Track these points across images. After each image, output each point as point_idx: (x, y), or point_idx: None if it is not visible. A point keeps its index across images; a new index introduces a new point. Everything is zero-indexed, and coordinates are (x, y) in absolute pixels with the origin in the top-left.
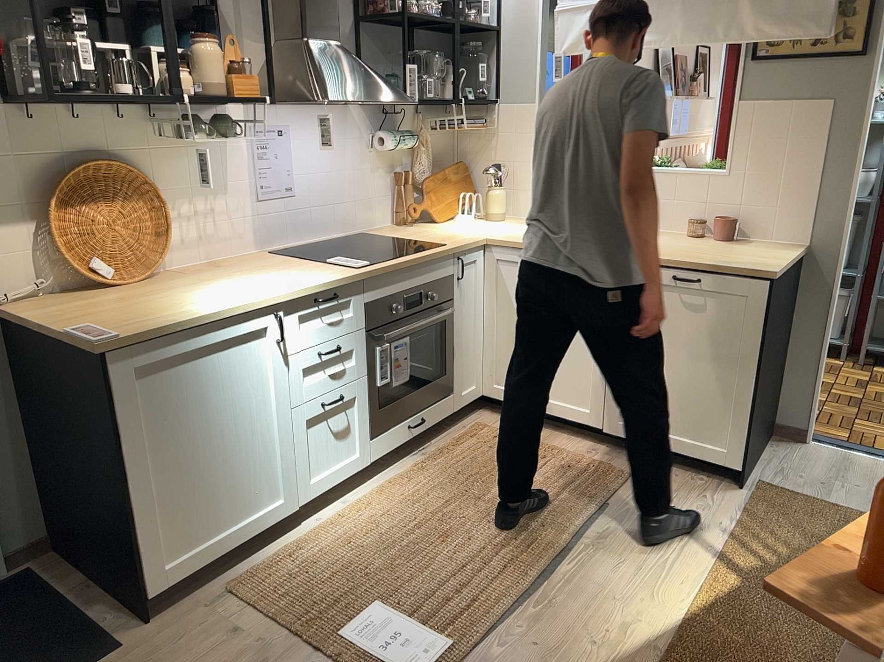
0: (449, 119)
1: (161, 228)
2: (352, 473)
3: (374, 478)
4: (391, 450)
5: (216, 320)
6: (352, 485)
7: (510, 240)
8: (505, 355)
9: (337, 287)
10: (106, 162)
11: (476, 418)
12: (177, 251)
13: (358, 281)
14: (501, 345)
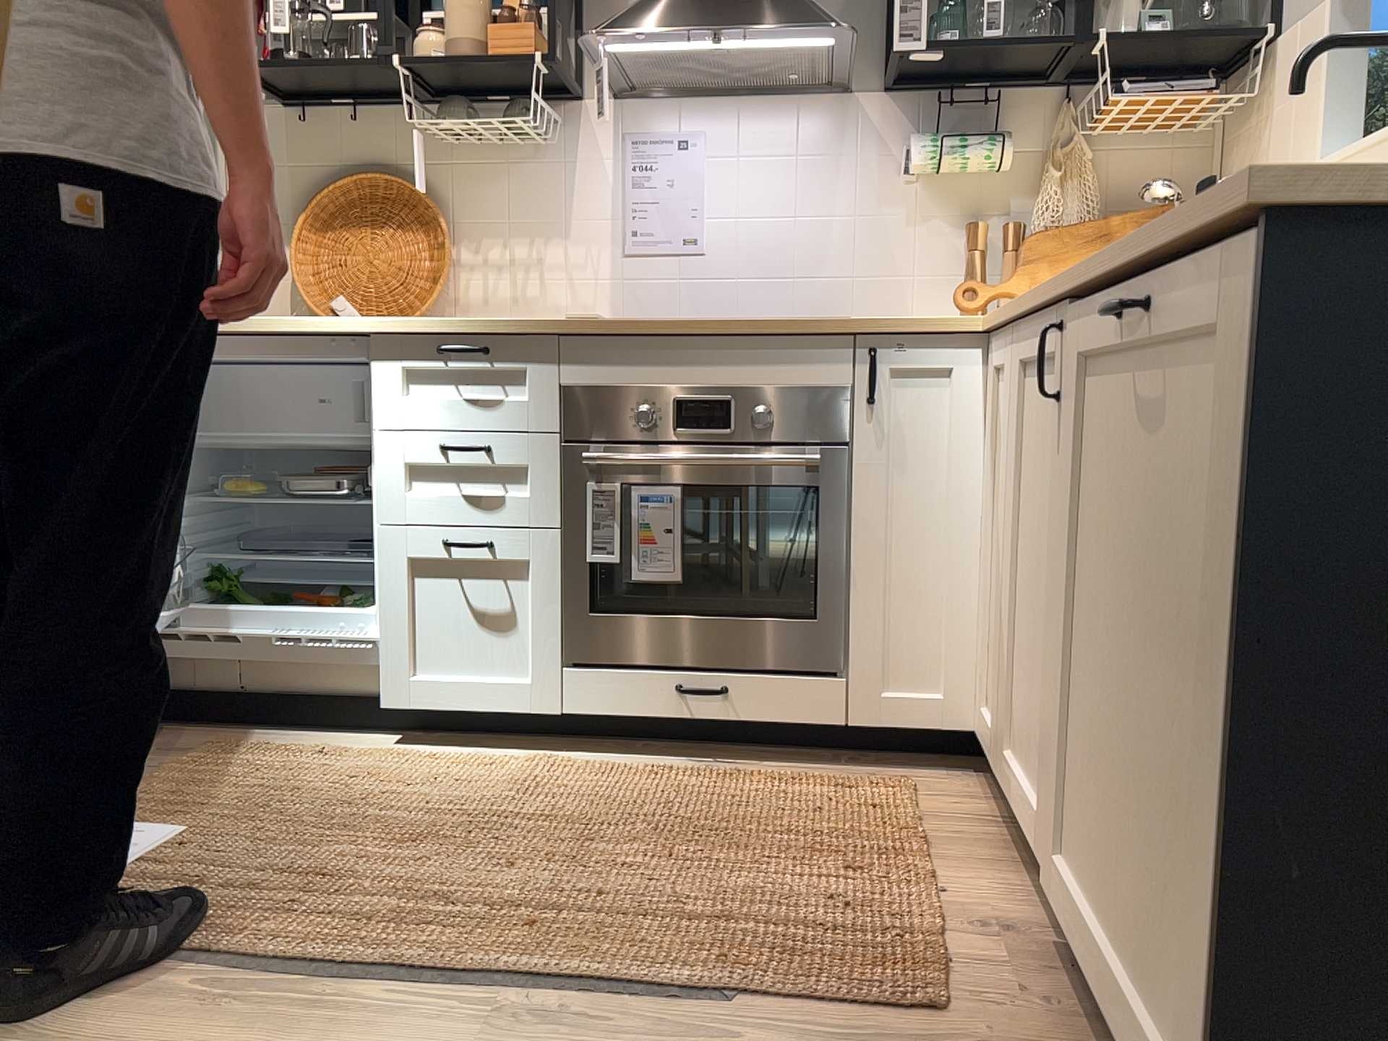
0: (1091, 93)
1: (437, 271)
2: (507, 710)
3: (577, 755)
4: (619, 714)
5: (252, 336)
6: (539, 747)
7: (998, 314)
8: (997, 627)
9: (488, 336)
10: (374, 174)
11: (932, 776)
12: (472, 312)
13: (541, 336)
14: (996, 599)
